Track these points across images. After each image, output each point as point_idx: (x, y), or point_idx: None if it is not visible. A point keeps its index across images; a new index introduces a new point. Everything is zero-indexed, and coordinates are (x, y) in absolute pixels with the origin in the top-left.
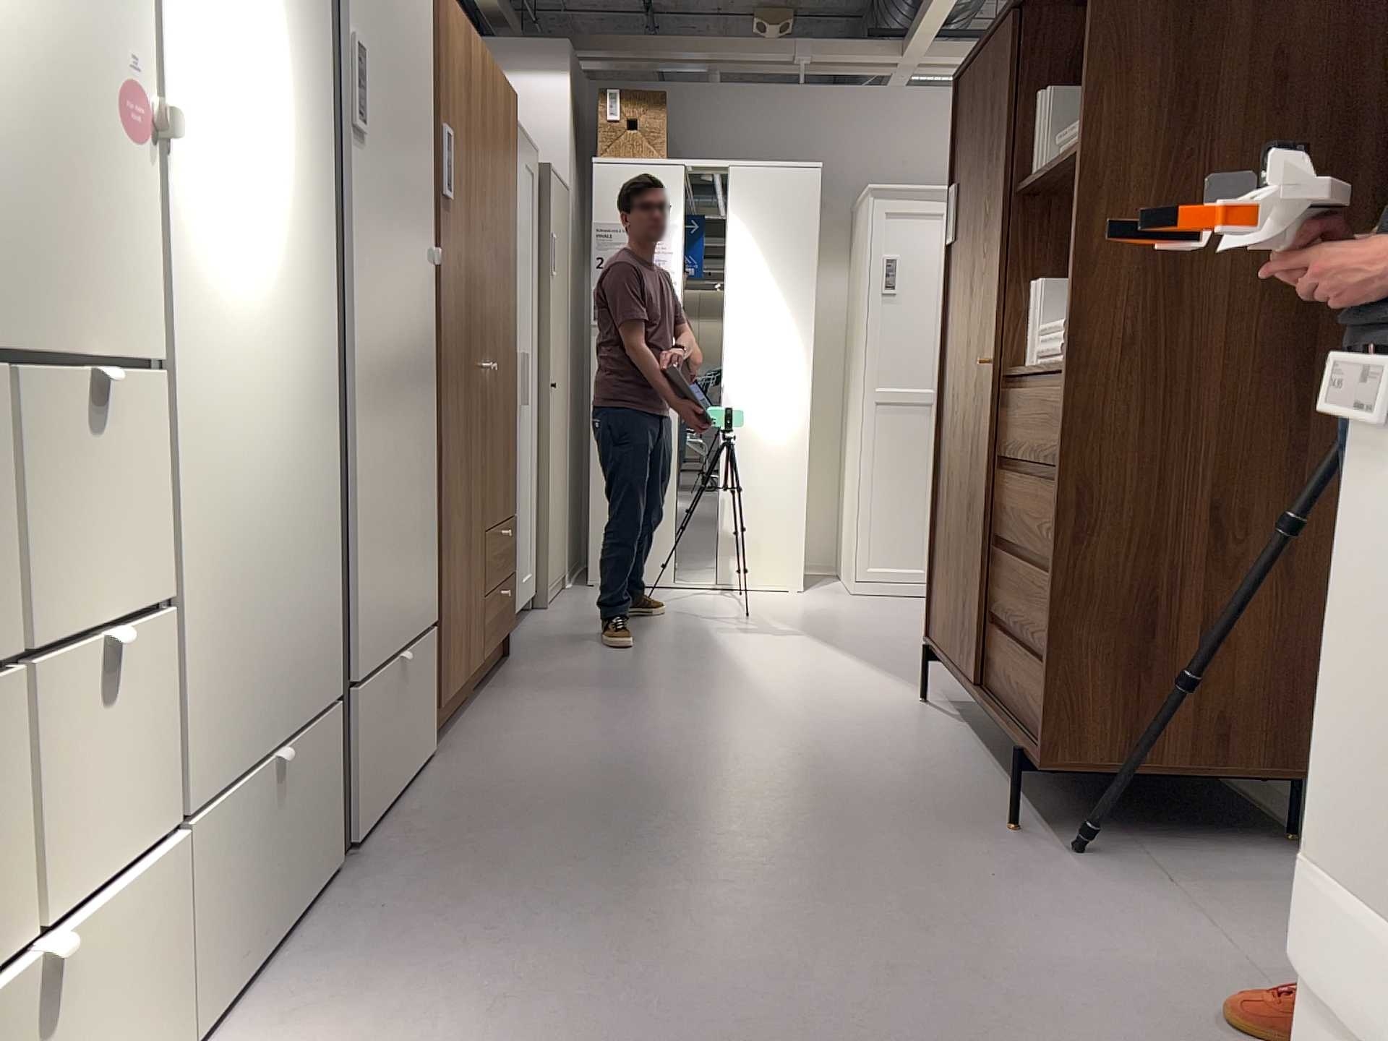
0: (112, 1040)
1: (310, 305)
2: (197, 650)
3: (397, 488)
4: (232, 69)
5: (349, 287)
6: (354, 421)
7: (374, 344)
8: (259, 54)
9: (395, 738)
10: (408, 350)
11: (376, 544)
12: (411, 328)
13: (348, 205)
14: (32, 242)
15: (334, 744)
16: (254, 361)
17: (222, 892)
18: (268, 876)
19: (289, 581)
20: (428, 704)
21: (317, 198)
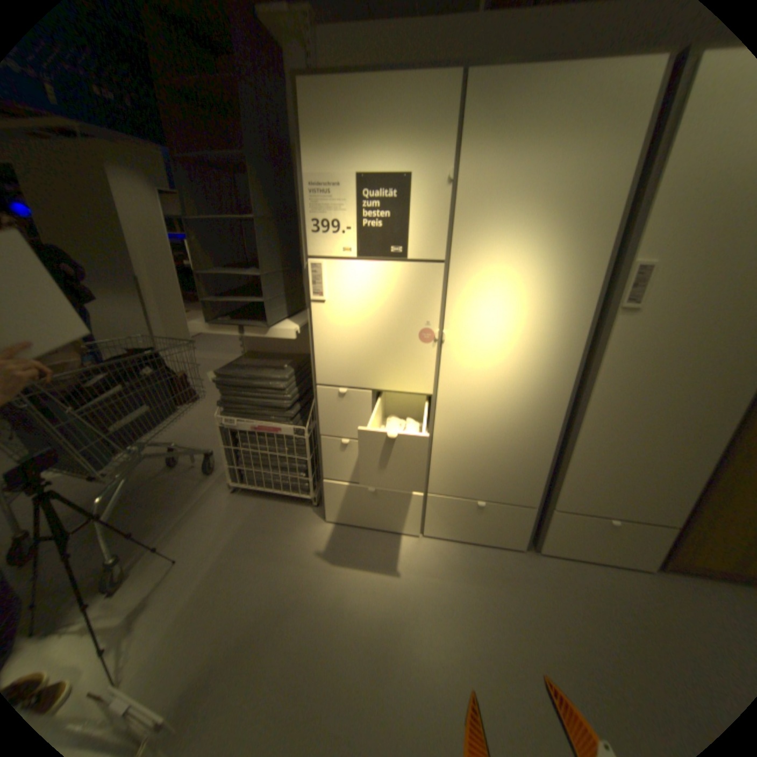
0: (395, 514)
1: (548, 383)
2: (442, 462)
3: (639, 461)
4: (495, 311)
5: (599, 376)
6: (586, 427)
7: (625, 400)
8: (521, 300)
9: (598, 544)
10: (686, 405)
11: (598, 474)
12: (700, 395)
13: (610, 341)
14: (387, 369)
15: (536, 519)
16: (493, 398)
17: (442, 515)
18: (469, 526)
19: (504, 463)
20: (653, 553)
21: (591, 338)
